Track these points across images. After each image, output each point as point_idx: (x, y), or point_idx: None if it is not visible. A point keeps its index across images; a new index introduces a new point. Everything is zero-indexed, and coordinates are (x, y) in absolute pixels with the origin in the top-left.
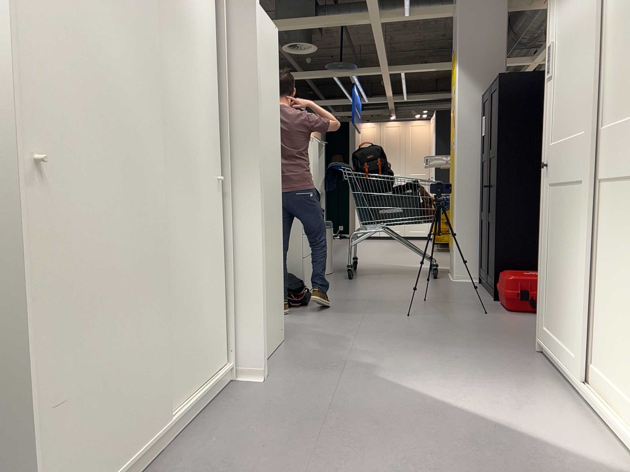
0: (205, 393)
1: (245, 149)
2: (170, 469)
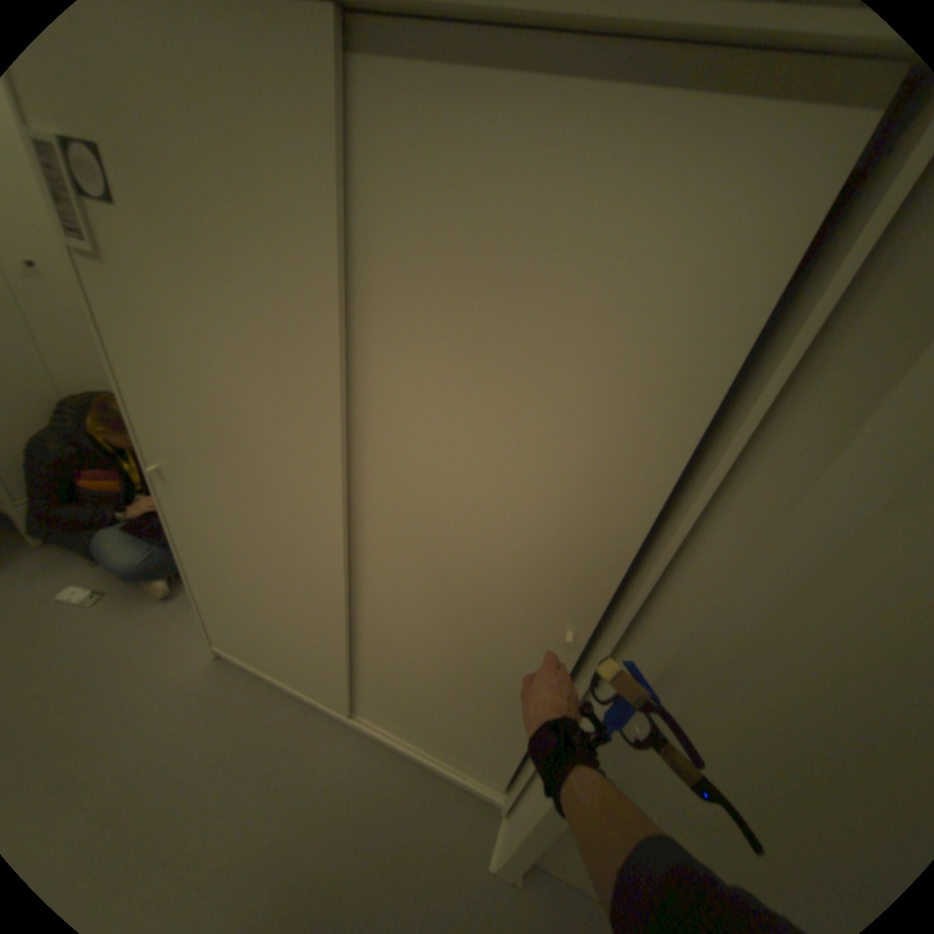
0: (394, 751)
1: (642, 644)
2: (283, 720)
